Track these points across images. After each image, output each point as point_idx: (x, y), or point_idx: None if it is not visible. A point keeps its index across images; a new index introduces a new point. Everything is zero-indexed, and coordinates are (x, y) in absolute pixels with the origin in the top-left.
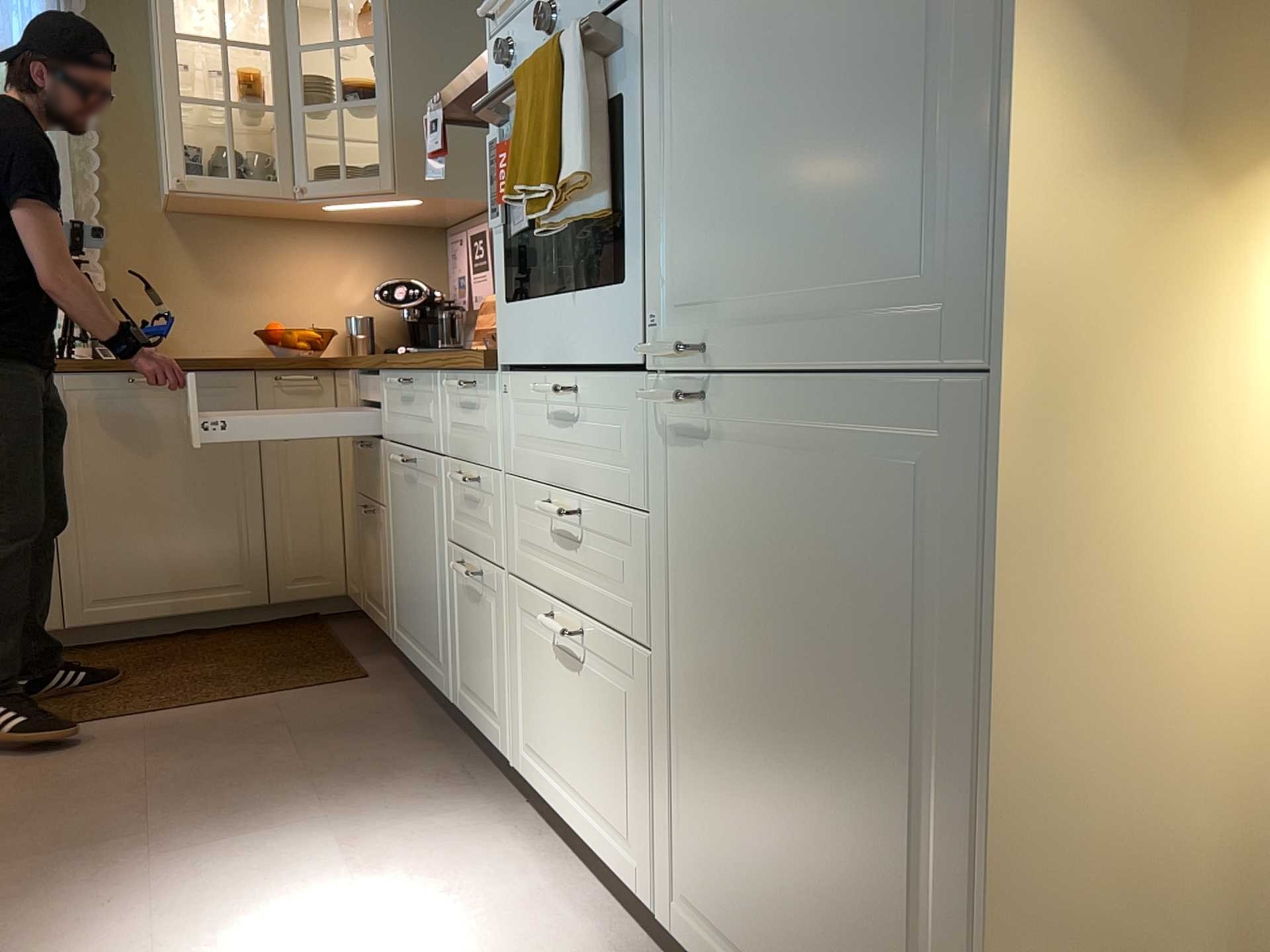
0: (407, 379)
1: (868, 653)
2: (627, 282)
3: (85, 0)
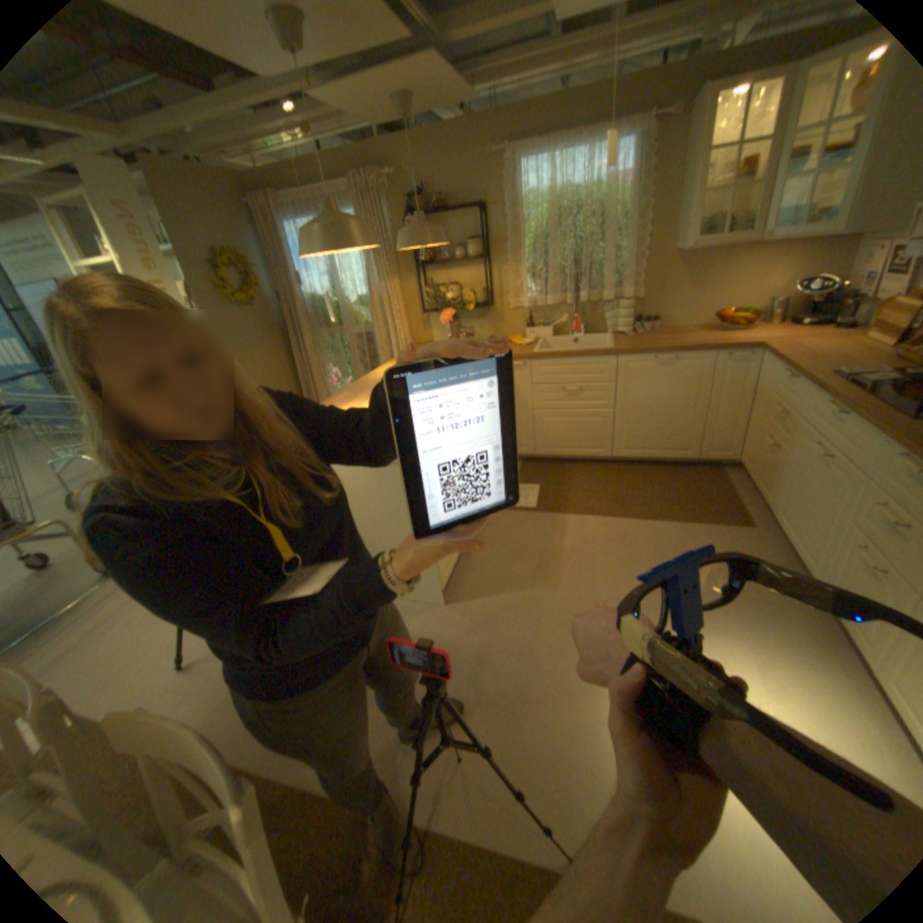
0: (844, 412)
1: None
2: None
3: (655, 131)
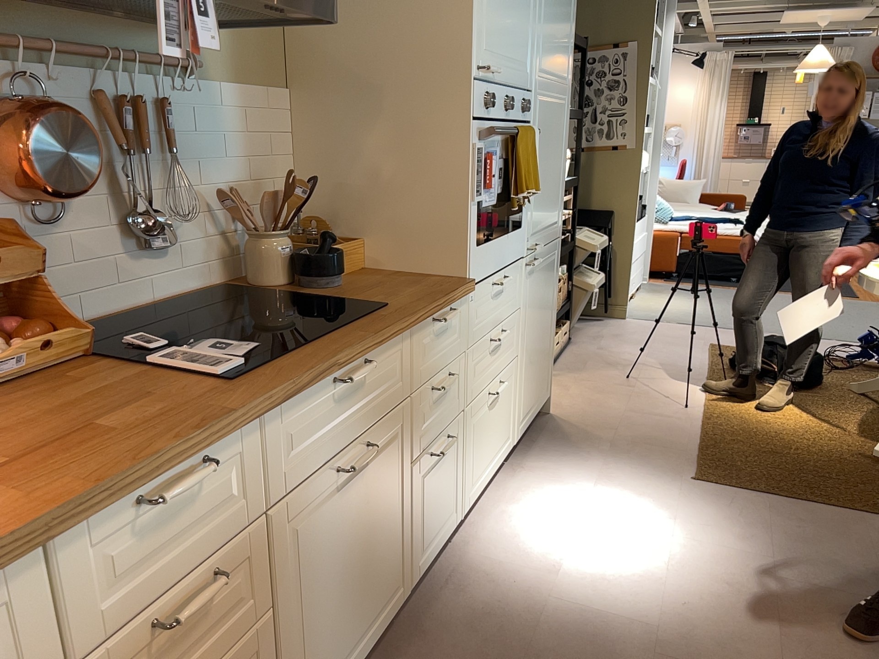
0: (365, 362)
1: (548, 300)
2: (519, 227)
3: None
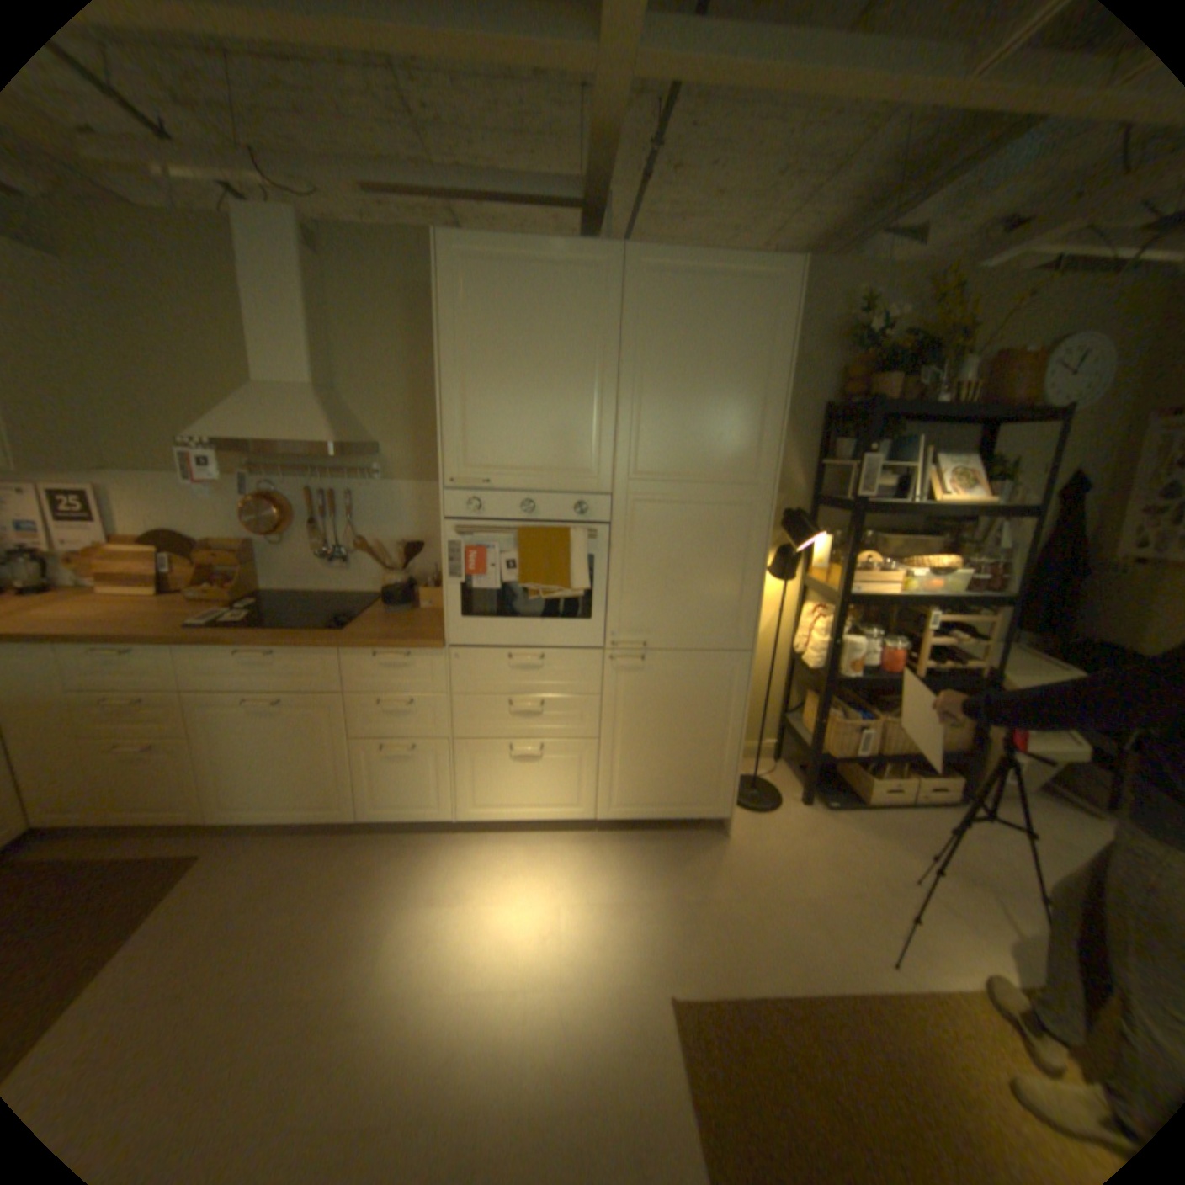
0: (268, 653)
1: (704, 712)
2: (585, 618)
3: None
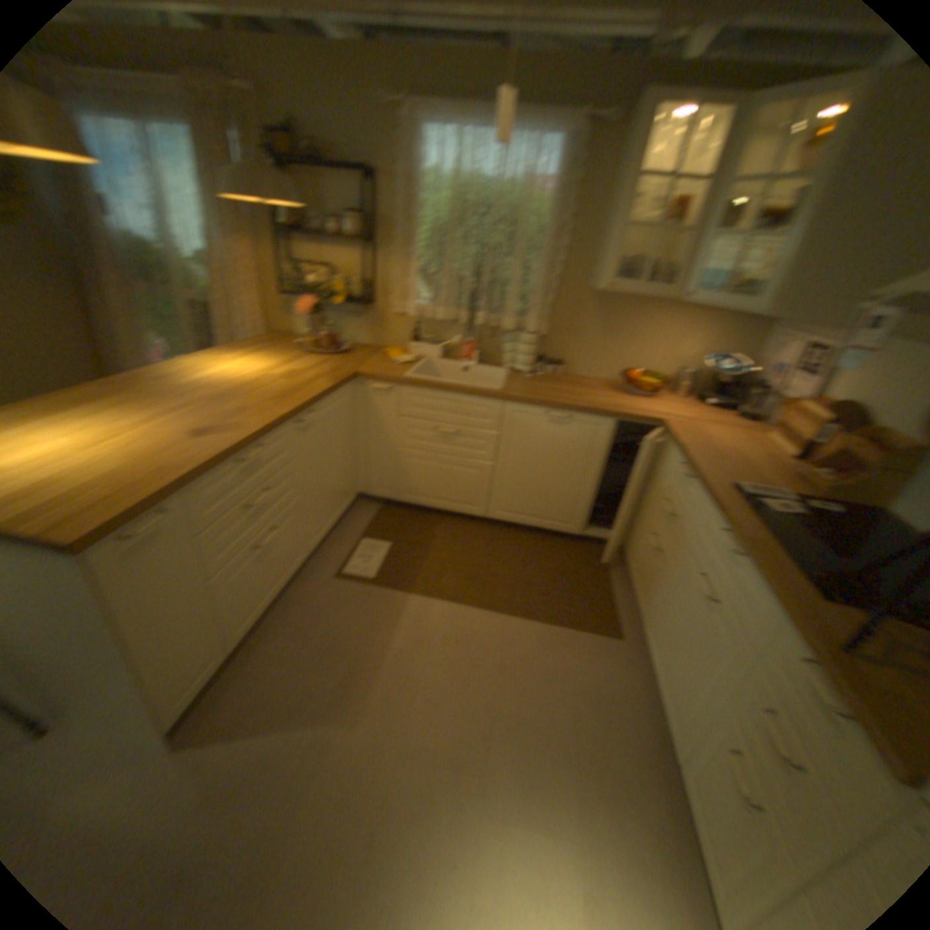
0: (742, 553)
1: None
2: None
3: (589, 135)
